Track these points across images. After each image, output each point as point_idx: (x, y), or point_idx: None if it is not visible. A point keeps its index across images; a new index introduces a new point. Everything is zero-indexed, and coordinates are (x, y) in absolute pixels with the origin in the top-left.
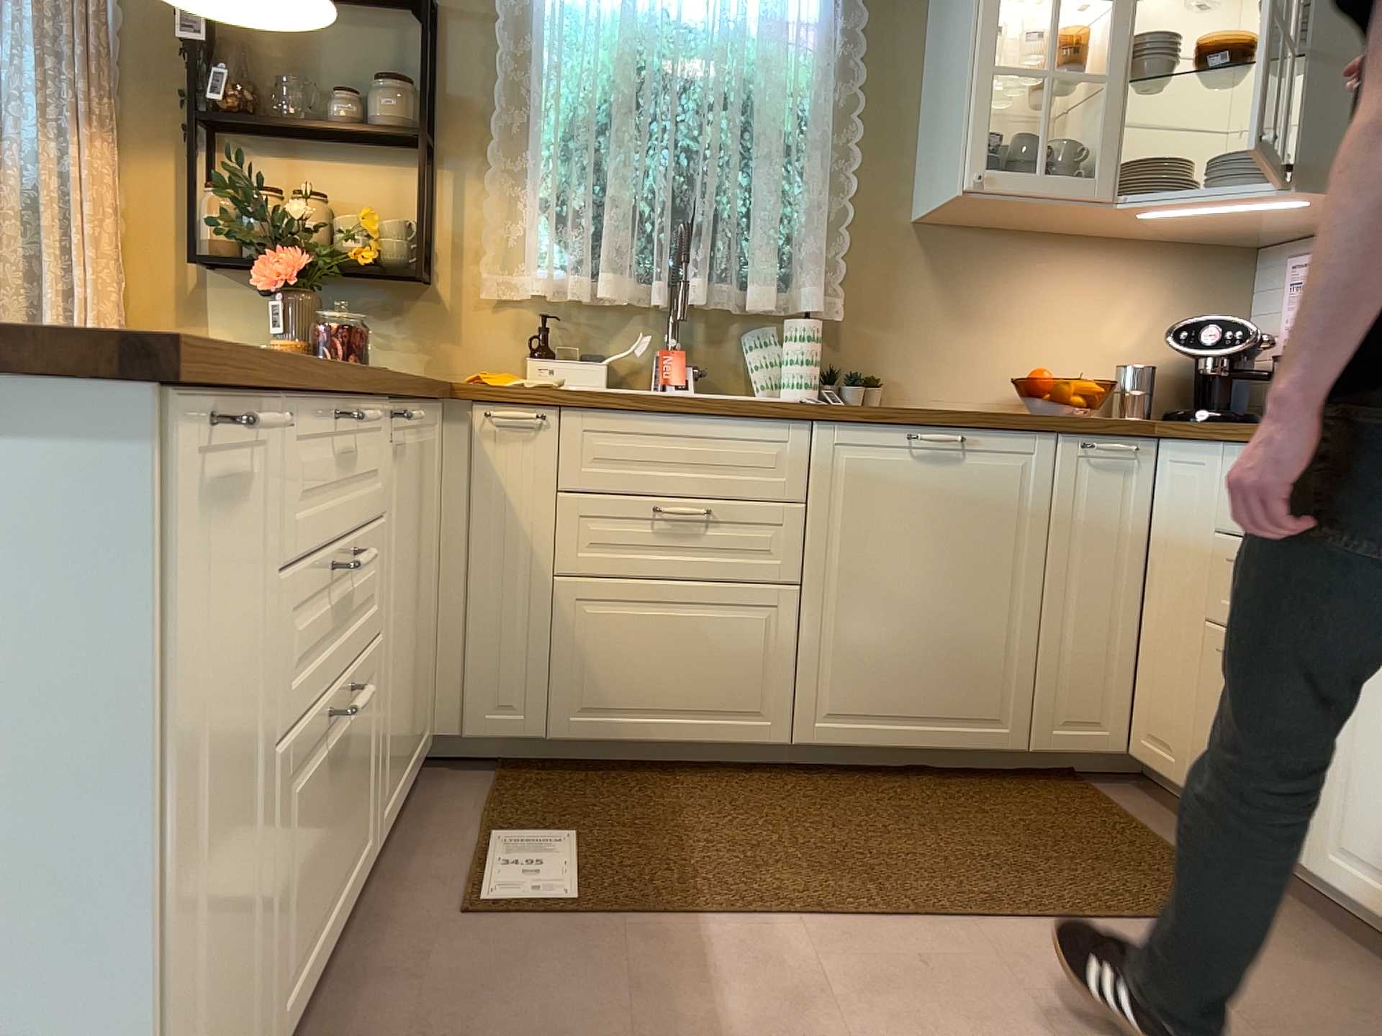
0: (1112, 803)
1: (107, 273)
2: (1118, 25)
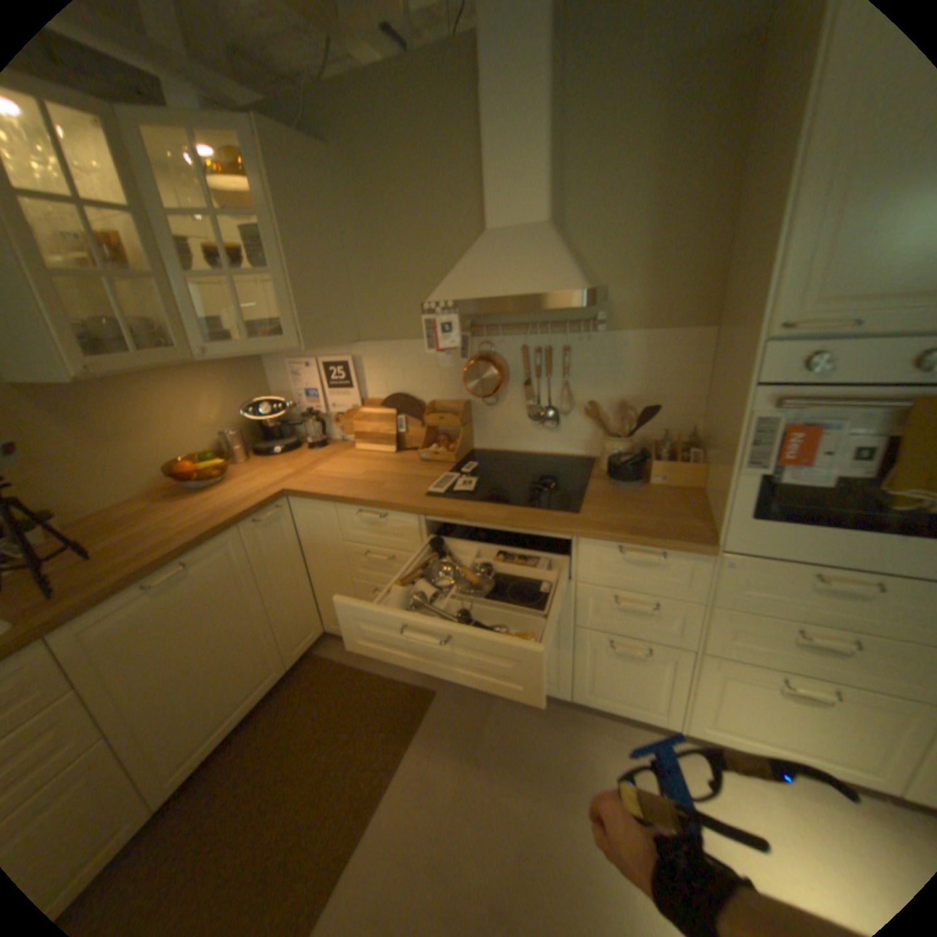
0: (332, 662)
1: None
2: (142, 233)
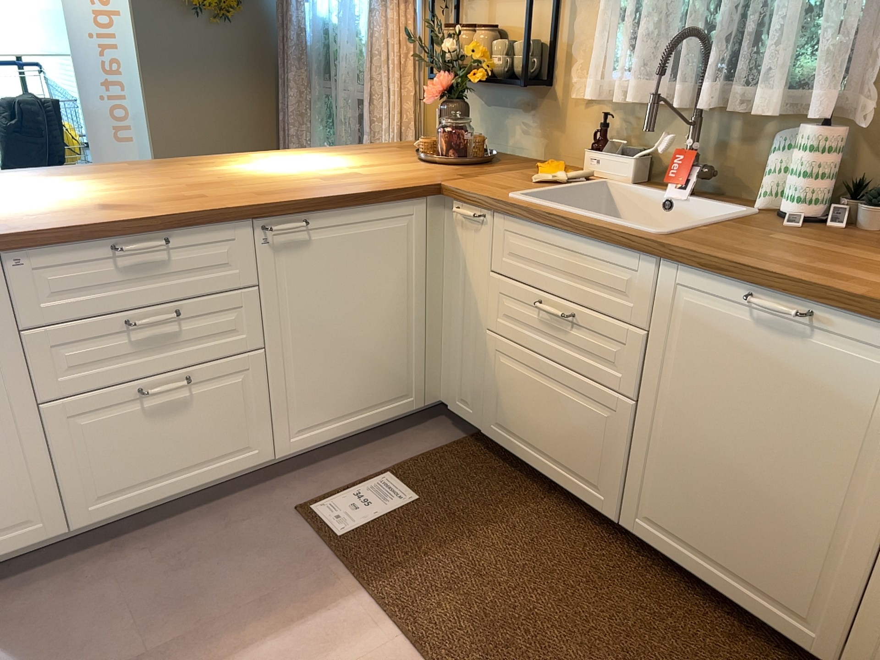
0: None
1: (405, 85)
2: None
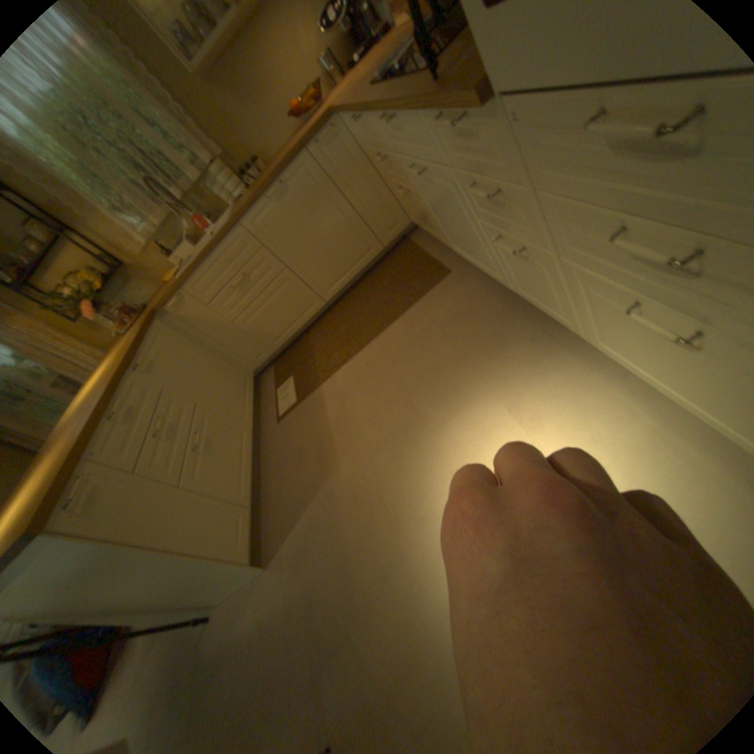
0: (414, 243)
1: (66, 342)
2: None
